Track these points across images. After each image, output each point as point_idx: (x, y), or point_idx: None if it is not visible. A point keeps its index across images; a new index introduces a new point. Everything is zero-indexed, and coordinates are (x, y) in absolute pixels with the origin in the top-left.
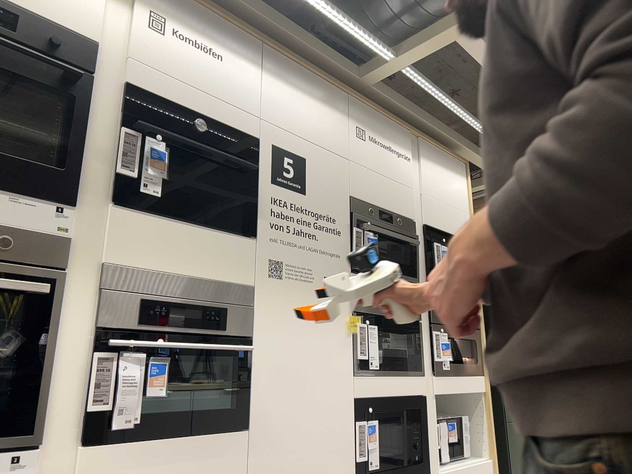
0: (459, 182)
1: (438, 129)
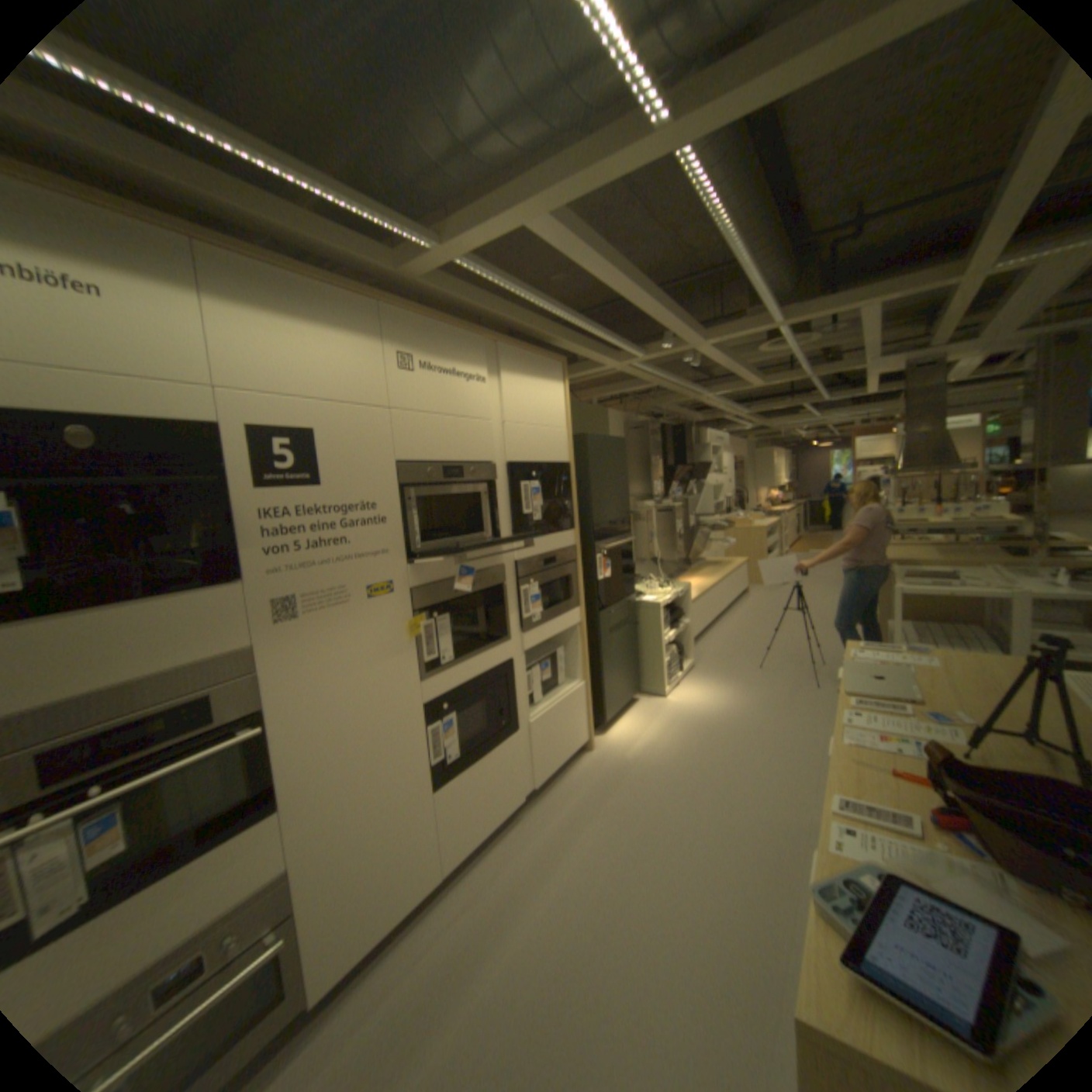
0: (555, 392)
1: (525, 324)
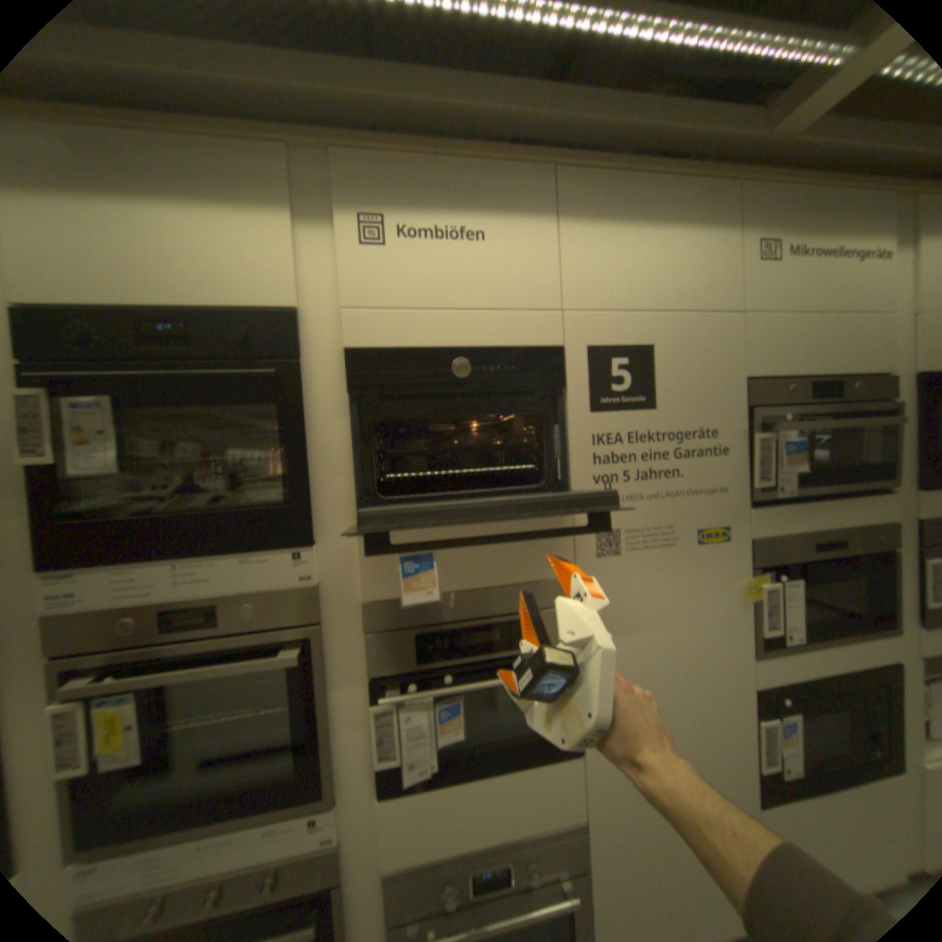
0: None
1: None
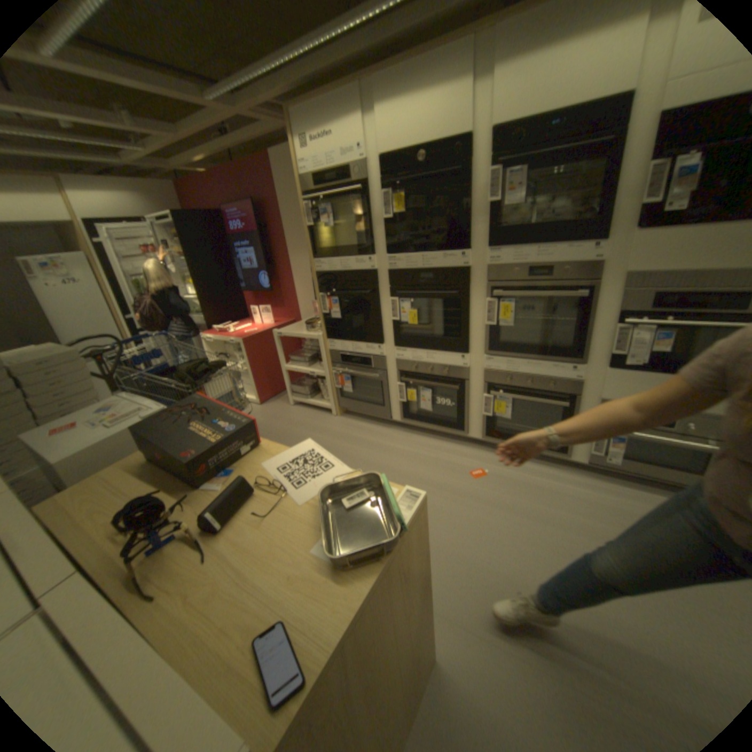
0: None
1: None
